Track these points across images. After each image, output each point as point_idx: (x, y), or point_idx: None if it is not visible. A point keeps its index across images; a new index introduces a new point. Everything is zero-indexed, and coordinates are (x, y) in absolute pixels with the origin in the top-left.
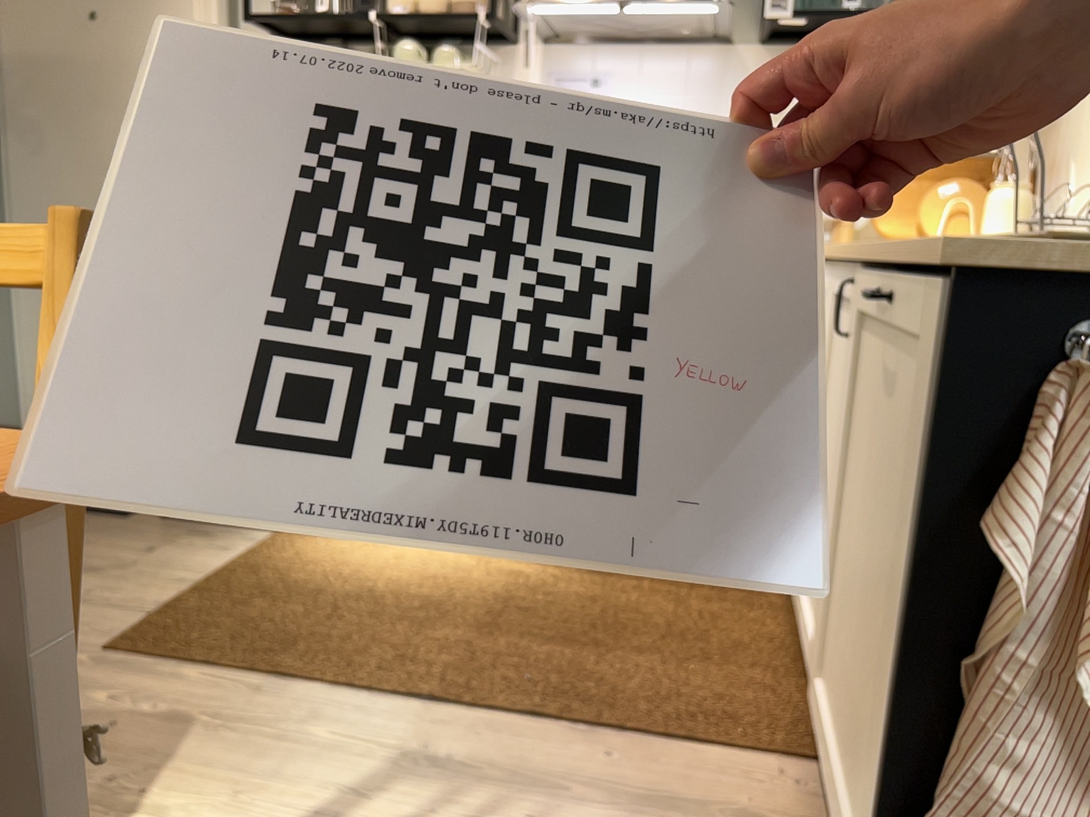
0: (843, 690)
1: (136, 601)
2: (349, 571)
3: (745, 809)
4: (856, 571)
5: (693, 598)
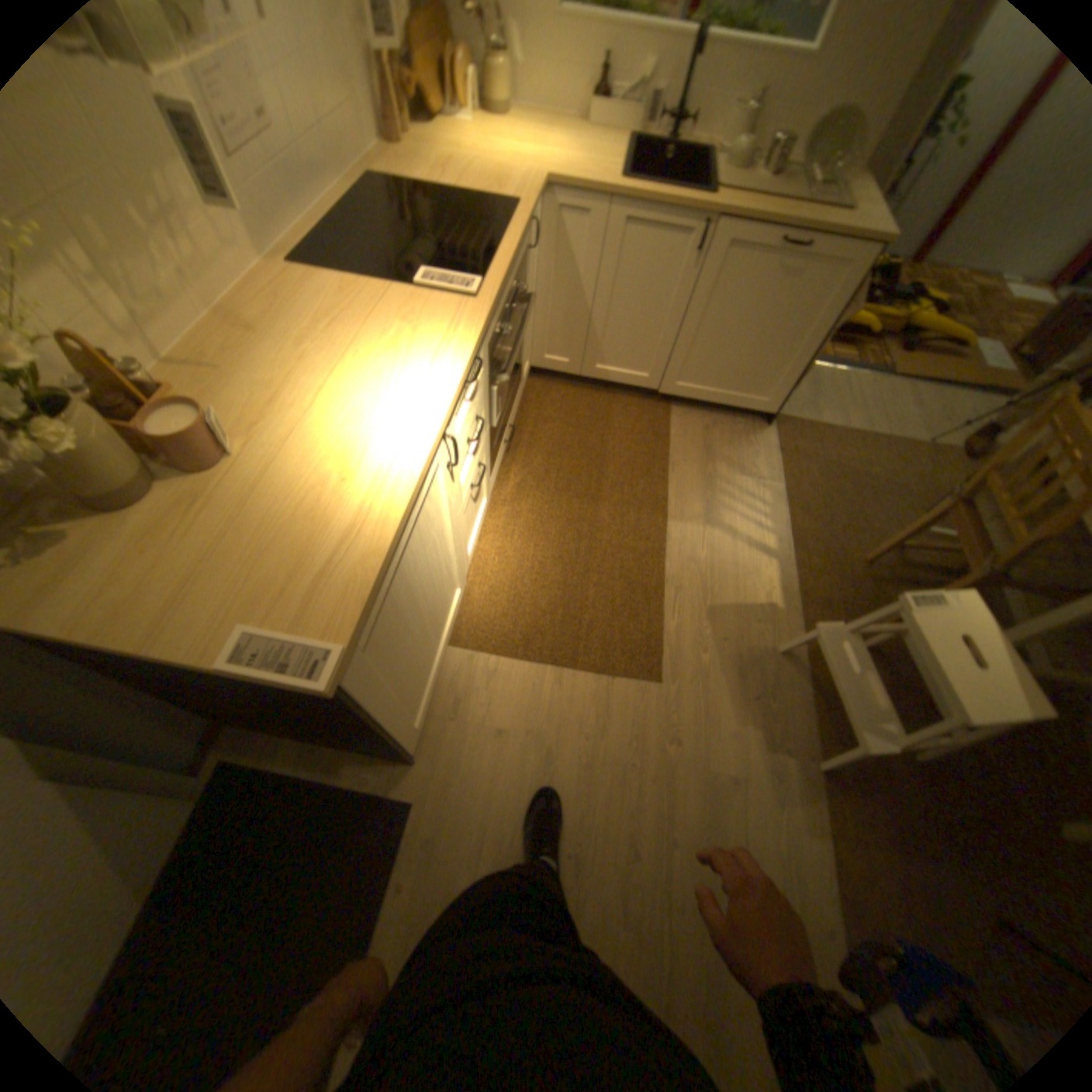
0: (718, 373)
1: (604, 694)
2: (532, 575)
3: (702, 428)
4: (736, 335)
5: (542, 413)
